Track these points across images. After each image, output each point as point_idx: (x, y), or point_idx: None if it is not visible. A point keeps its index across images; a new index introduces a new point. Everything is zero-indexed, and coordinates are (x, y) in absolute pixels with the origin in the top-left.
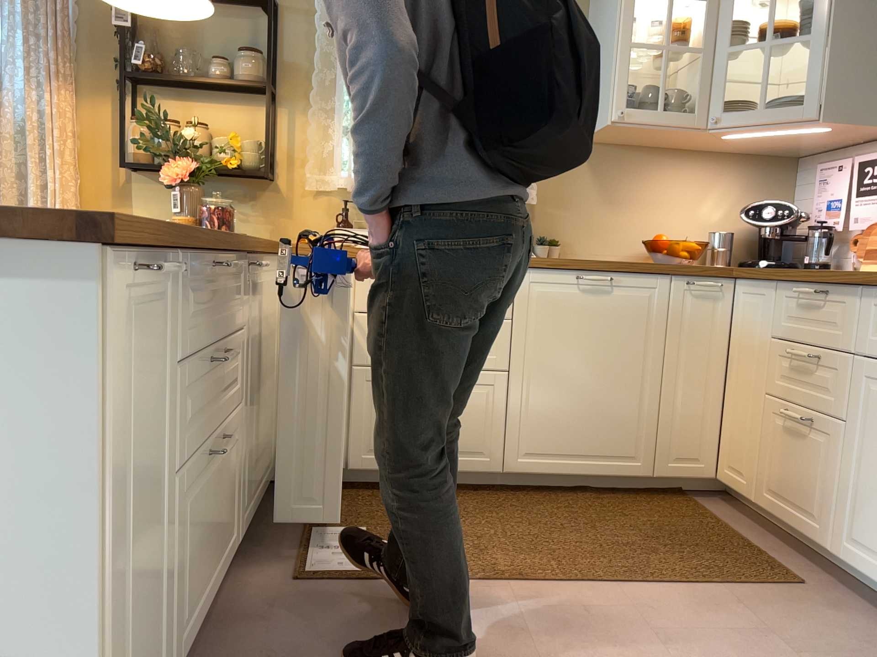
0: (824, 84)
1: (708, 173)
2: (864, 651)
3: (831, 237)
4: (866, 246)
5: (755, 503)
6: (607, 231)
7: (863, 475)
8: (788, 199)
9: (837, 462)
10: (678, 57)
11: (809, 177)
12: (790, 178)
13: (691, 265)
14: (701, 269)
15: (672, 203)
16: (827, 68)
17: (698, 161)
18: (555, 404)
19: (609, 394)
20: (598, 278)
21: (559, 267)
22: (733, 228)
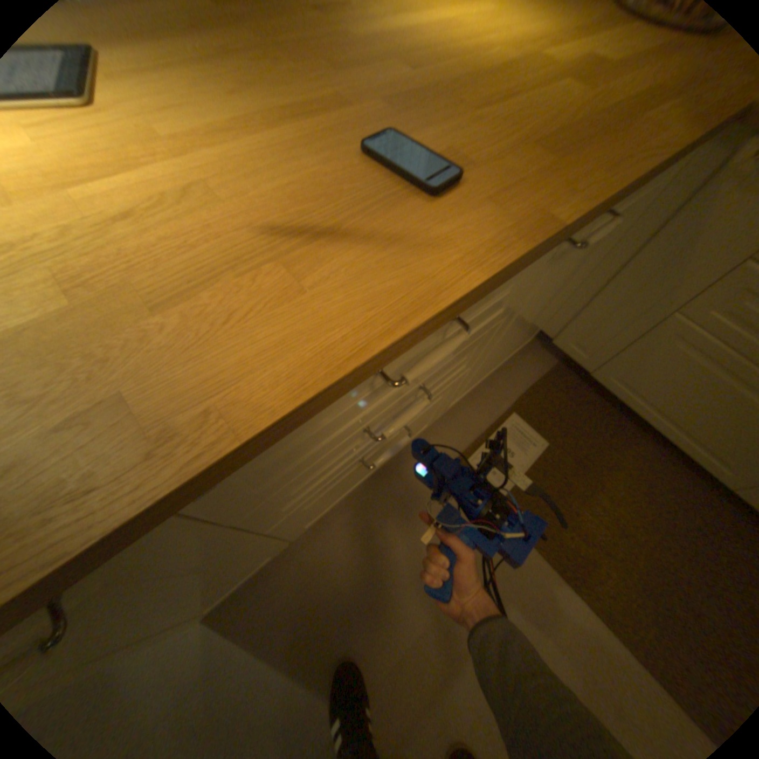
0: None
1: None
2: None
3: None
4: None
5: None
6: None
7: None
8: None
9: None
10: None
11: None
12: None
13: None
14: None
15: None
16: None
17: None
18: None
19: None
20: None
21: None
22: None
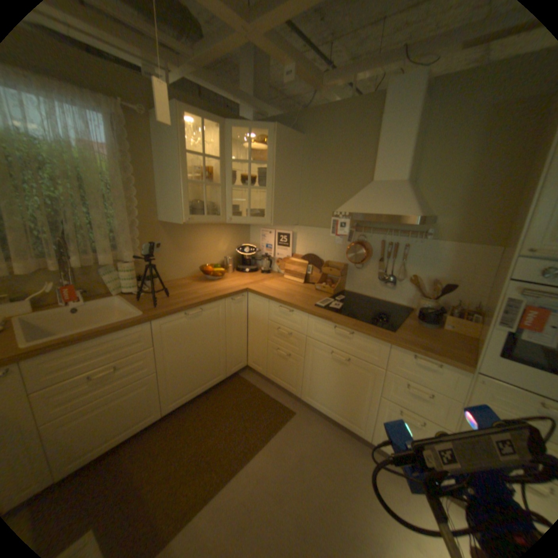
0: (270, 209)
1: (218, 231)
2: (325, 442)
3: (270, 262)
4: (283, 266)
5: (265, 376)
6: (179, 264)
7: (311, 376)
8: (247, 238)
9: (301, 370)
10: (205, 182)
11: (254, 230)
12: (247, 229)
13: (230, 290)
14: (235, 293)
15: (206, 246)
16: (272, 203)
17: (214, 226)
18: (182, 374)
19: (205, 357)
20: (195, 313)
21: (174, 313)
22: (230, 252)
